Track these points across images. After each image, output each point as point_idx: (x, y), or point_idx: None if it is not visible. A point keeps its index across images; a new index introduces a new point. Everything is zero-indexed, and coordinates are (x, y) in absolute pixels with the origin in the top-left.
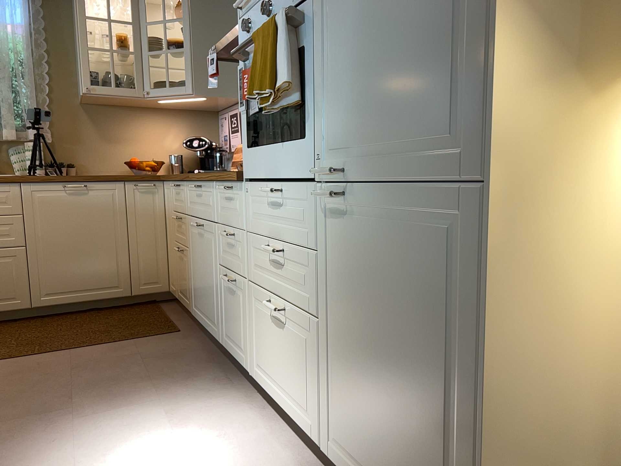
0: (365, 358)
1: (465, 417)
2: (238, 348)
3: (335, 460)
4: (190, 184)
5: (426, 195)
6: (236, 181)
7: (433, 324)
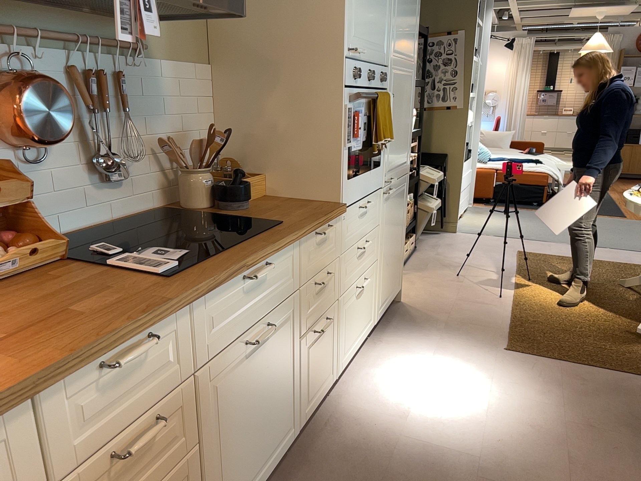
0: (389, 251)
1: (401, 238)
2: (324, 379)
3: (379, 314)
4: (226, 287)
5: (401, 180)
6: (342, 213)
7: (400, 218)
